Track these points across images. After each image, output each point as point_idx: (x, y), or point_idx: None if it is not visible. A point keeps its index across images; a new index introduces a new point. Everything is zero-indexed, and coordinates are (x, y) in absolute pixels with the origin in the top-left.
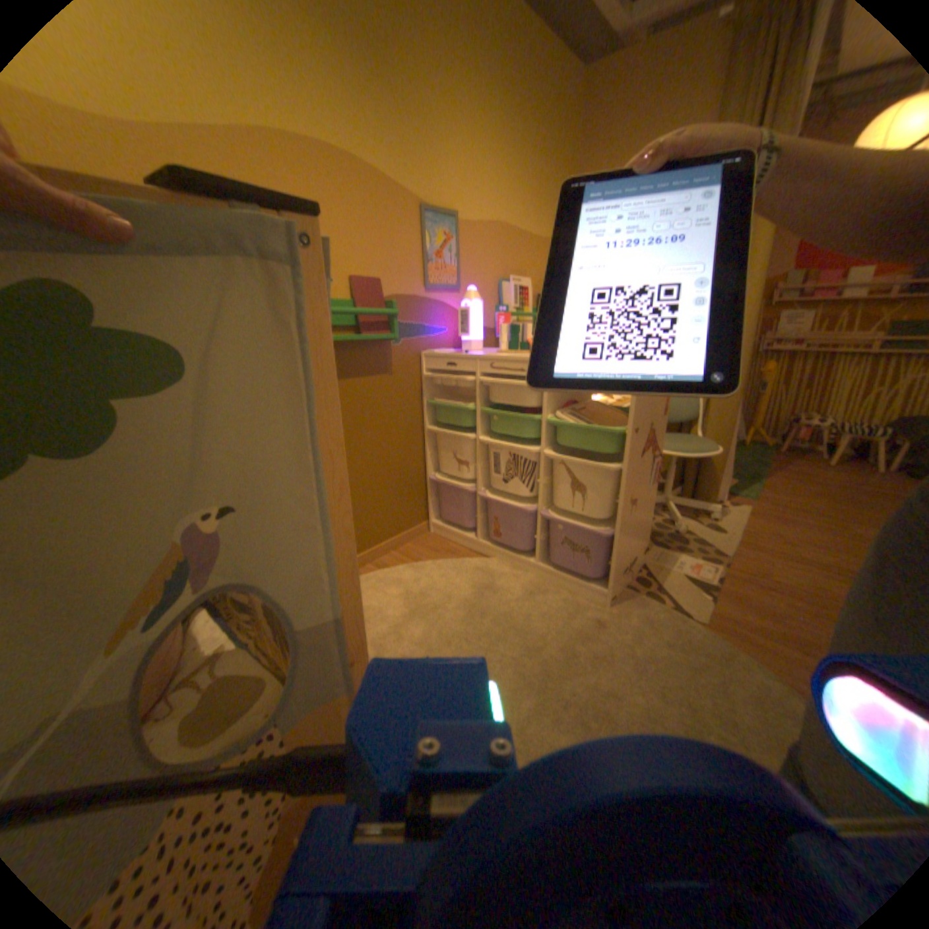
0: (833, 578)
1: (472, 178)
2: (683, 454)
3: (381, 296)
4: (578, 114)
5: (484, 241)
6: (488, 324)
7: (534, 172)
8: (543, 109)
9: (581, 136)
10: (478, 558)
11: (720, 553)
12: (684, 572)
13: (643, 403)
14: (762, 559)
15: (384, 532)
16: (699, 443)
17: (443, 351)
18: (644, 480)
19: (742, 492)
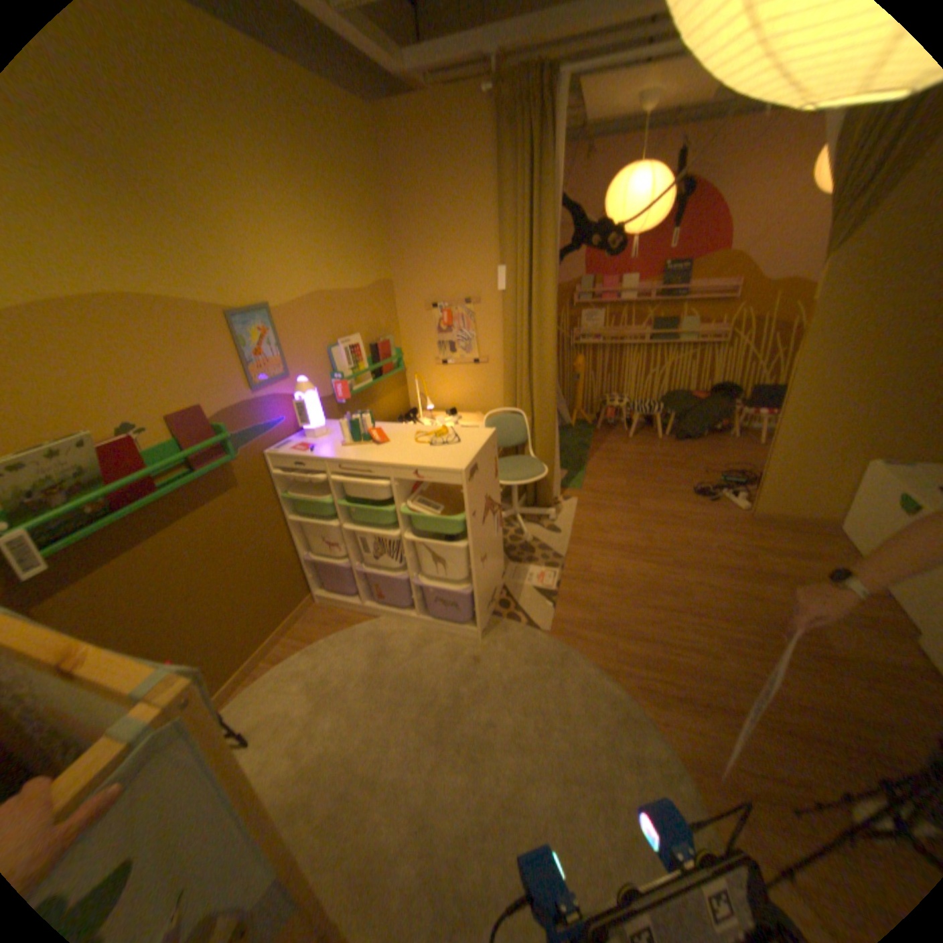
0: (628, 557)
1: (274, 263)
2: (518, 482)
3: (206, 423)
4: (371, 157)
5: (303, 319)
6: (327, 394)
7: (339, 231)
8: (334, 165)
9: (379, 178)
10: (367, 621)
11: (556, 555)
12: (532, 584)
13: (474, 492)
14: (584, 552)
15: (269, 627)
16: (529, 469)
17: (287, 448)
18: (488, 536)
19: (570, 484)
